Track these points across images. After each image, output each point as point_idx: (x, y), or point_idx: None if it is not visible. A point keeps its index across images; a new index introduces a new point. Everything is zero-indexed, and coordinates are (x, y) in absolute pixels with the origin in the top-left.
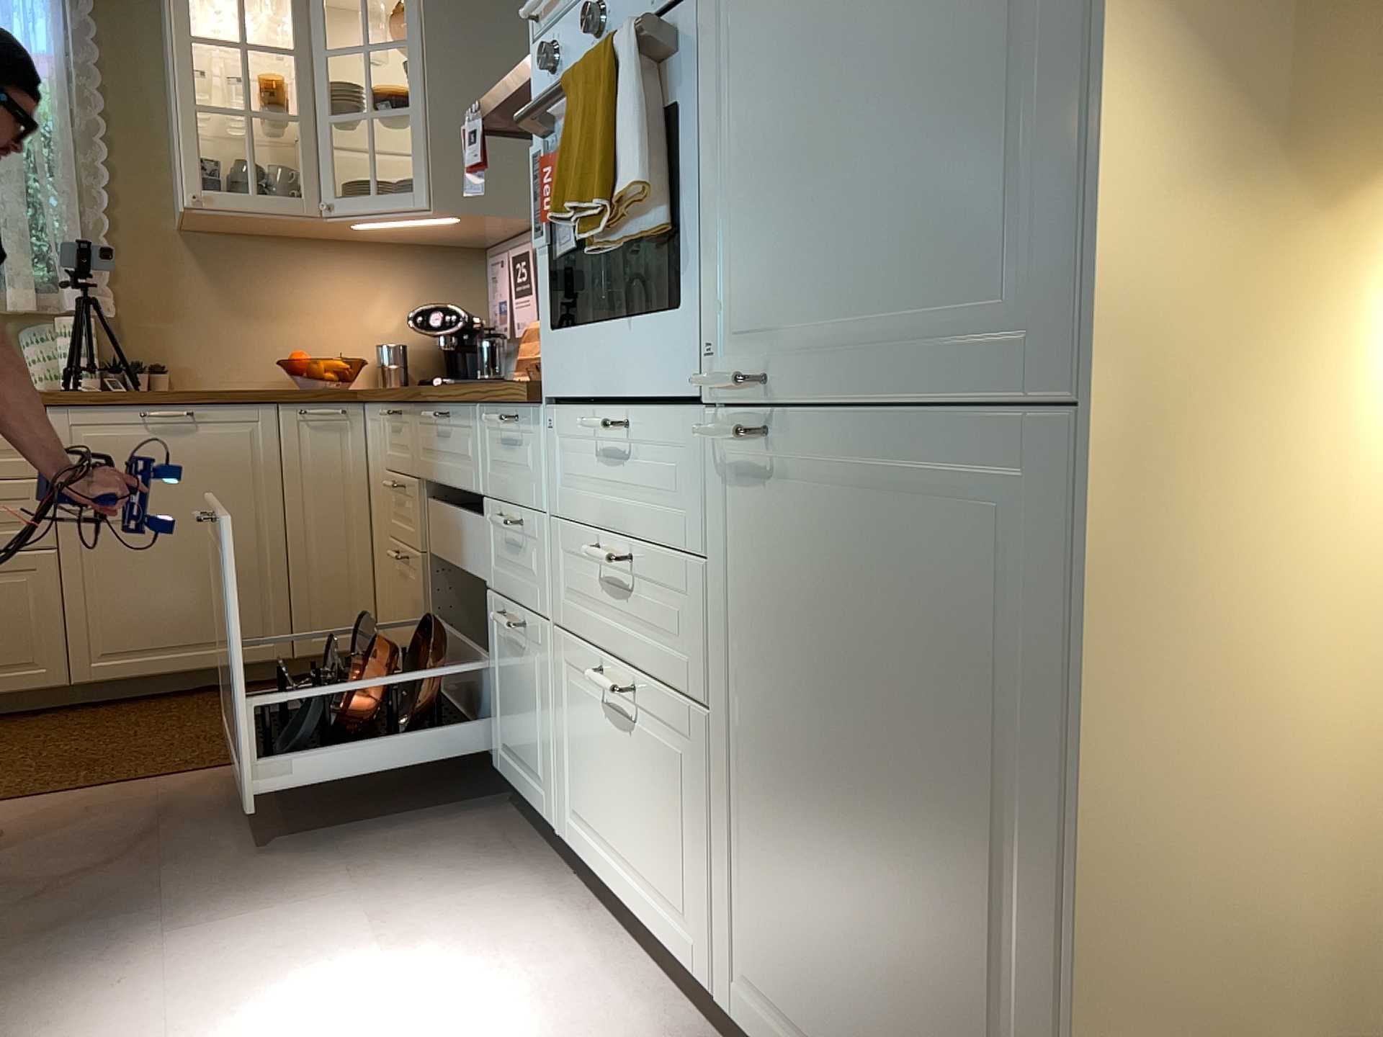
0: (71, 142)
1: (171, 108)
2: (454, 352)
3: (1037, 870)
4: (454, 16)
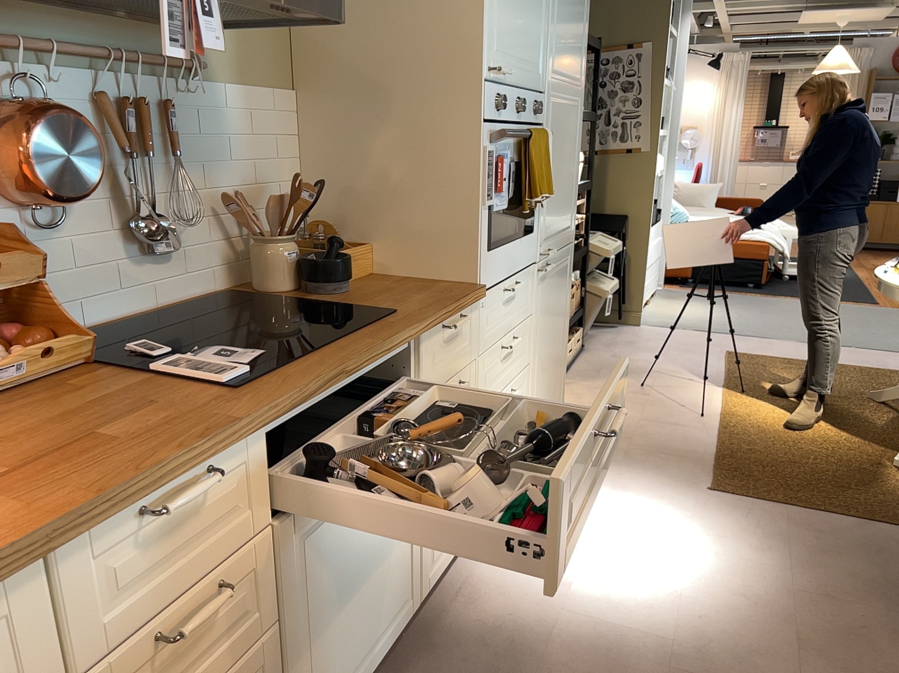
0: None
1: None
2: None
3: (564, 323)
4: None
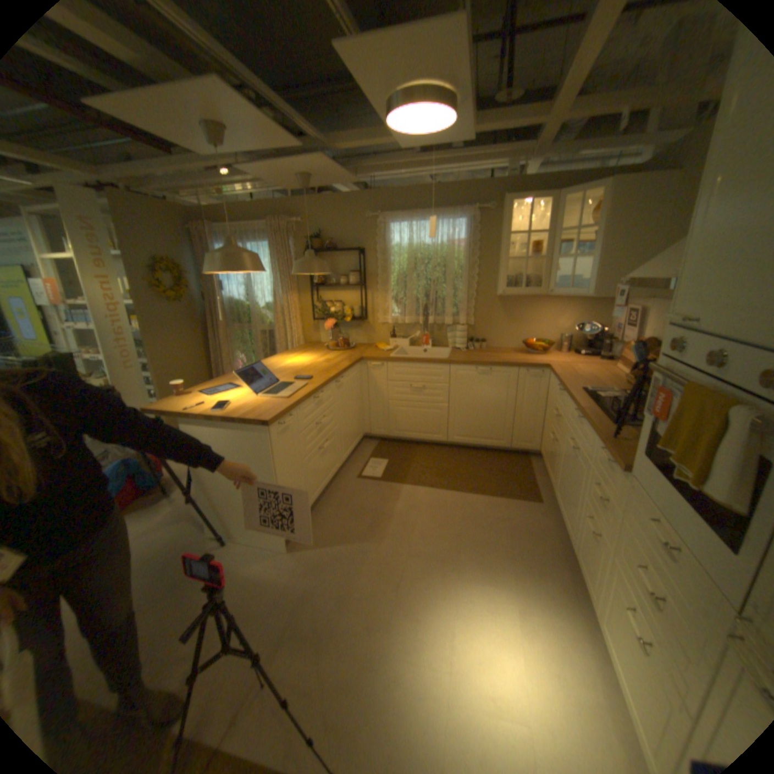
0: (466, 269)
1: (499, 252)
2: (593, 340)
3: None
4: (624, 210)
